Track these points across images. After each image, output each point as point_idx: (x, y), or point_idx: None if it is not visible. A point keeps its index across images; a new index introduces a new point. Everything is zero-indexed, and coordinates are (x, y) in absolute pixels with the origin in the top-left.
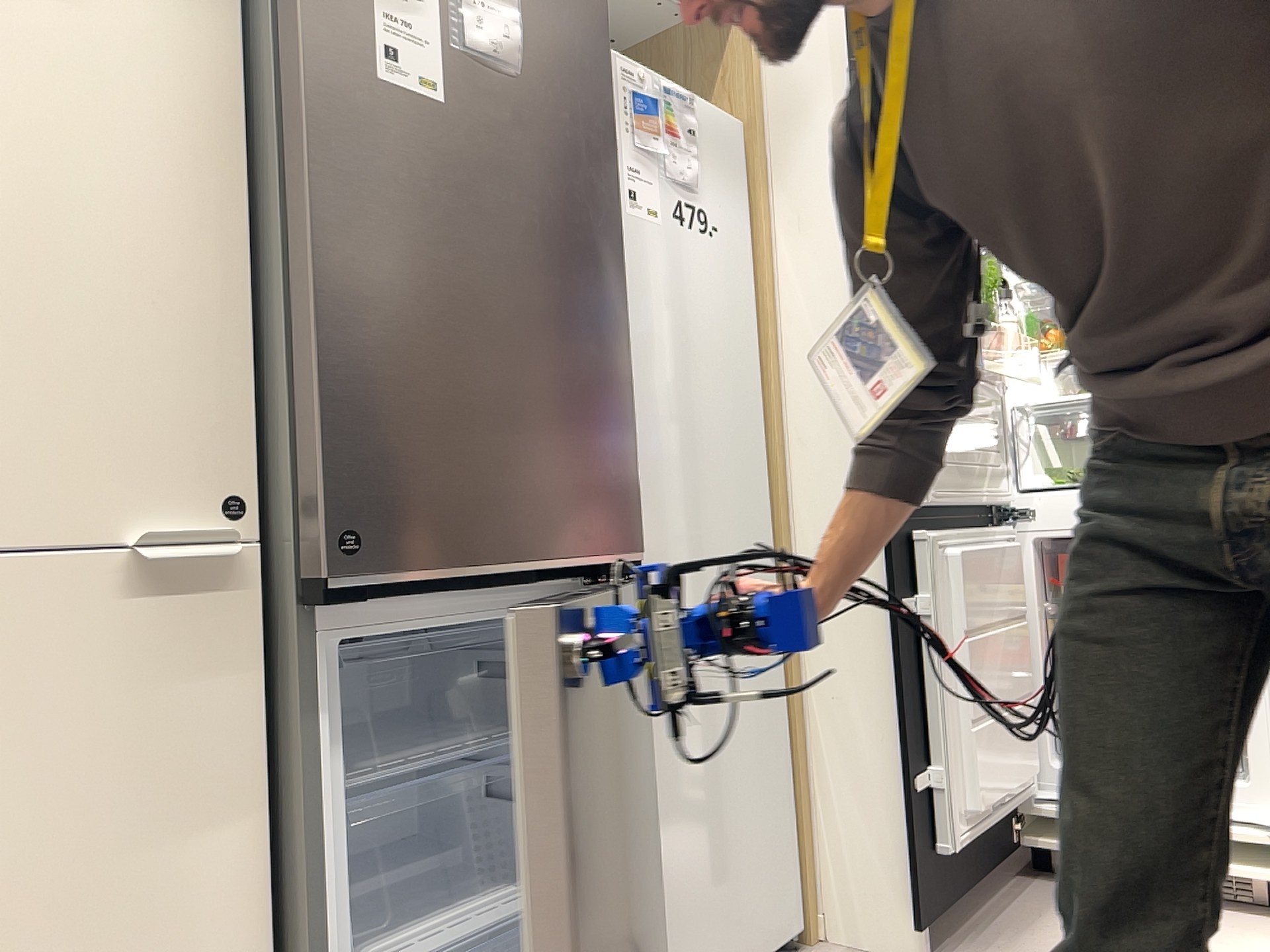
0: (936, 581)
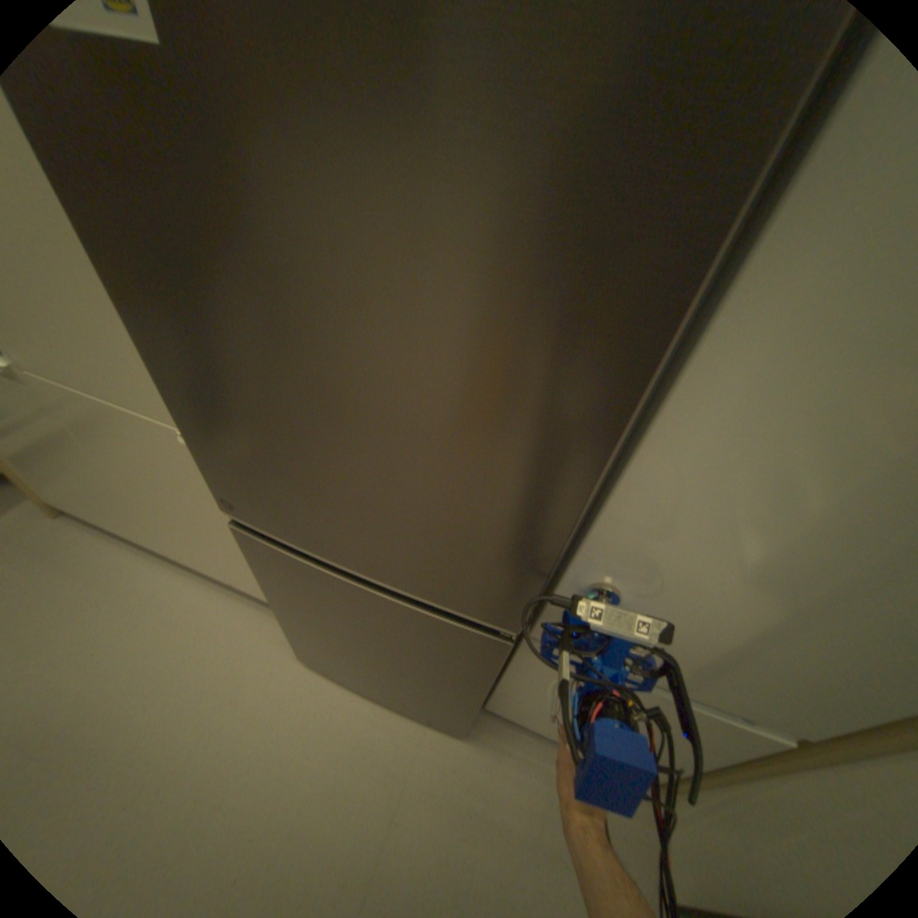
0: None
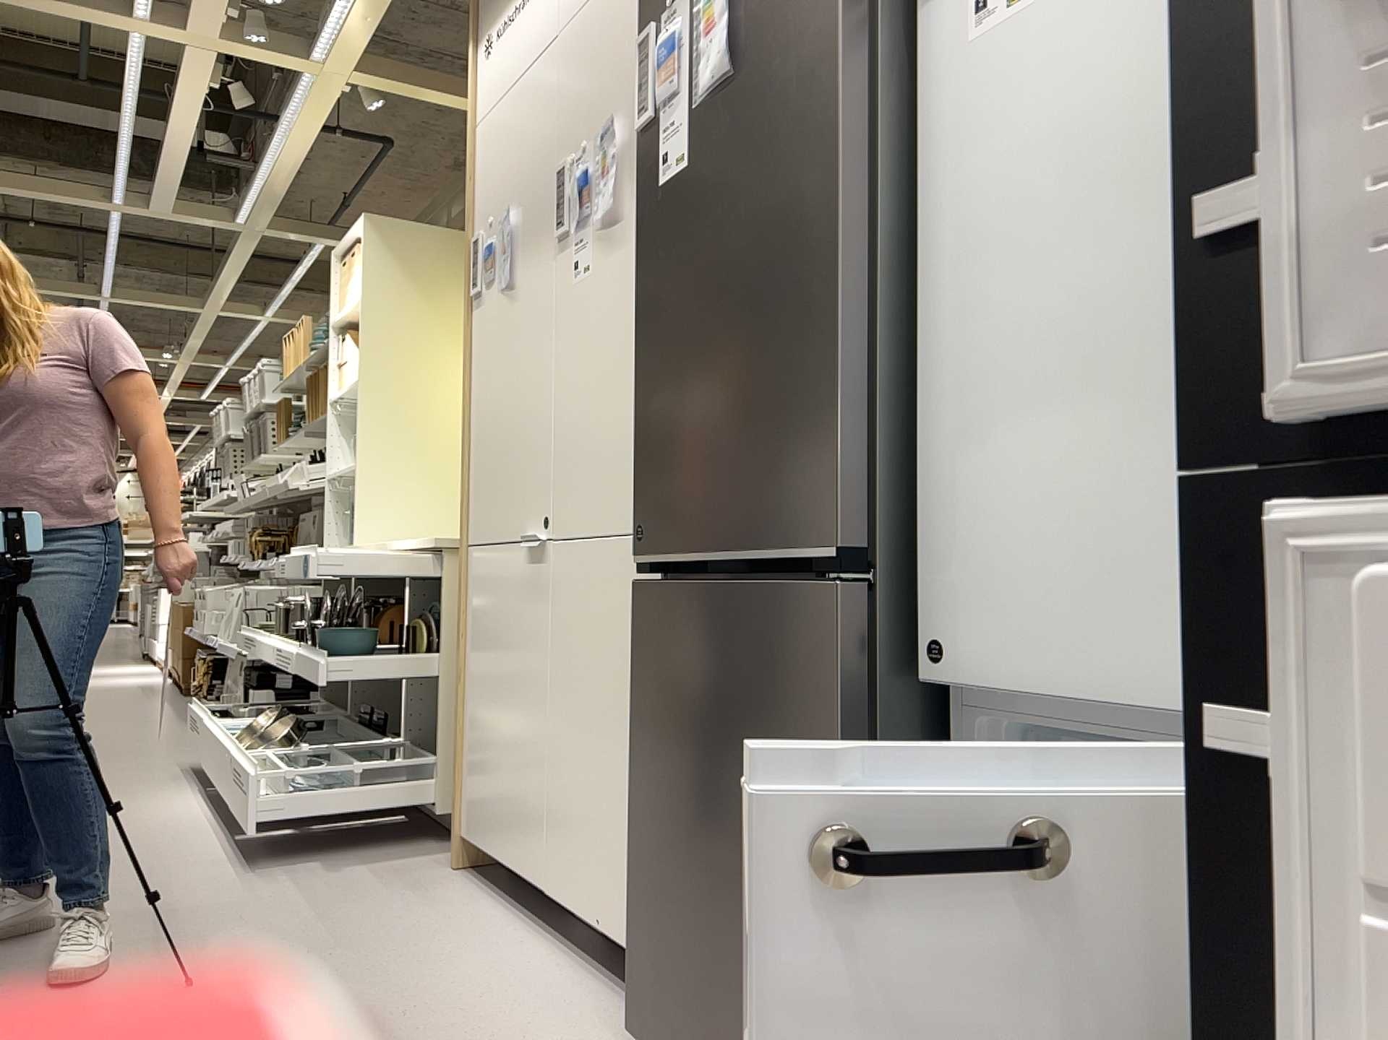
0: (1335, 696)
